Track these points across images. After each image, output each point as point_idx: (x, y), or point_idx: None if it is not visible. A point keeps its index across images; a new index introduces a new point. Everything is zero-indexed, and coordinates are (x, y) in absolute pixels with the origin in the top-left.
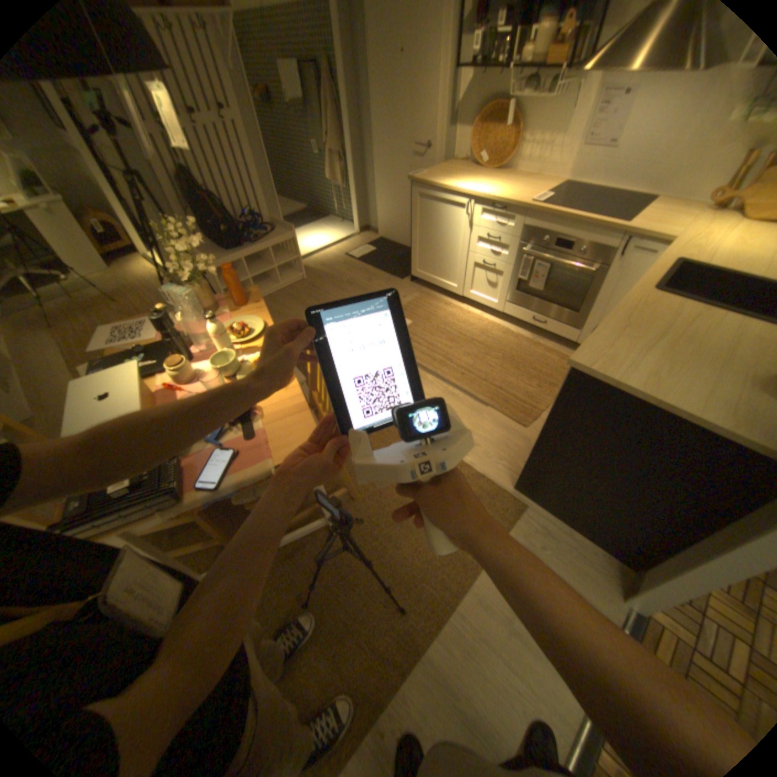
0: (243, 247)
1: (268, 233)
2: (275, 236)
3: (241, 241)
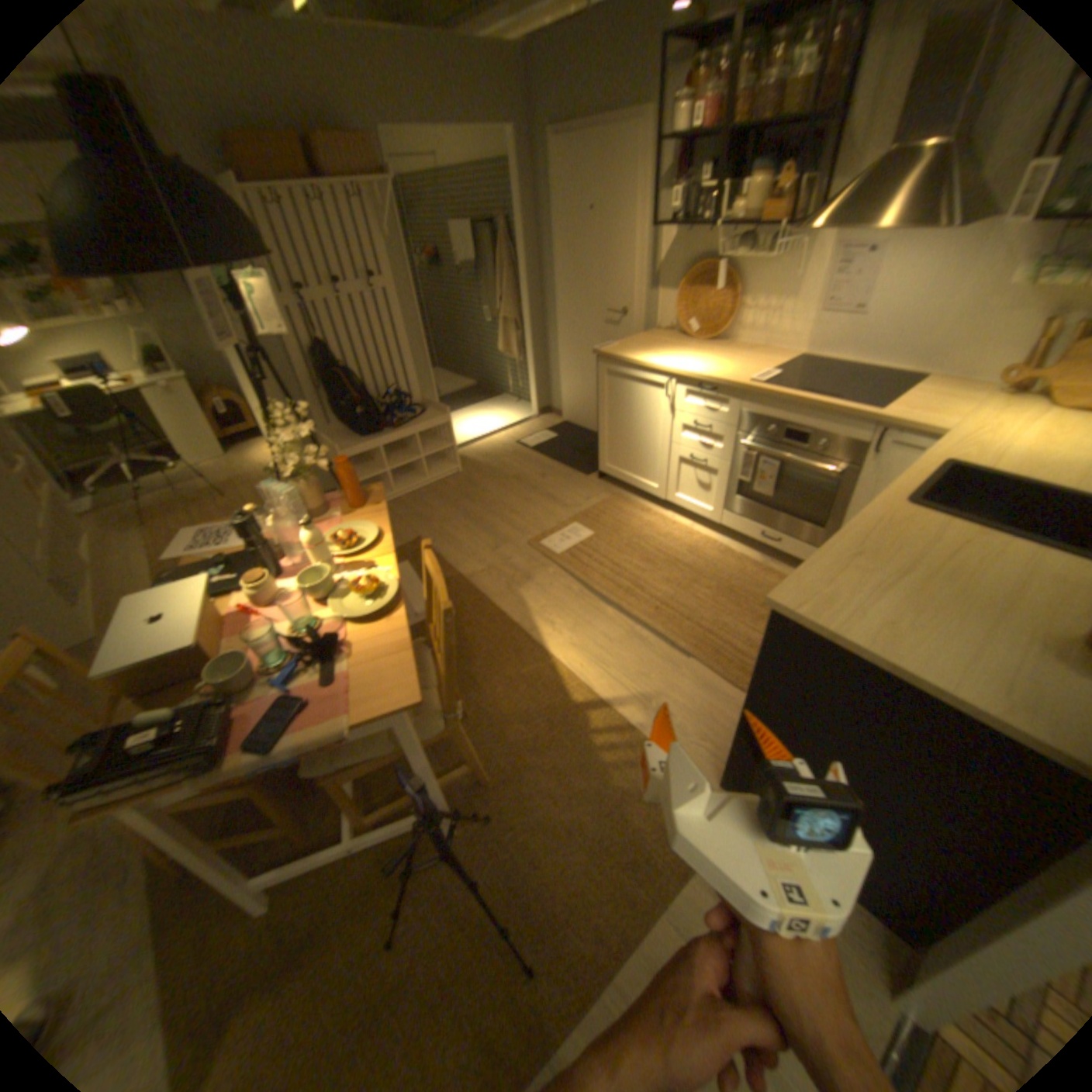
0: (382, 434)
1: (415, 417)
2: (424, 420)
3: (381, 426)
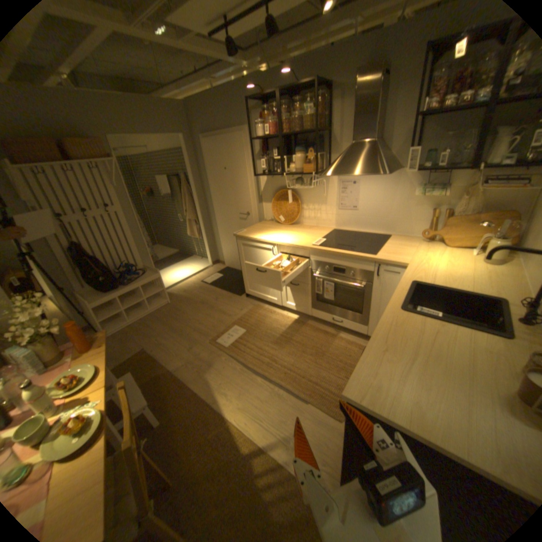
0: (118, 289)
1: (140, 276)
2: (145, 278)
3: (118, 284)
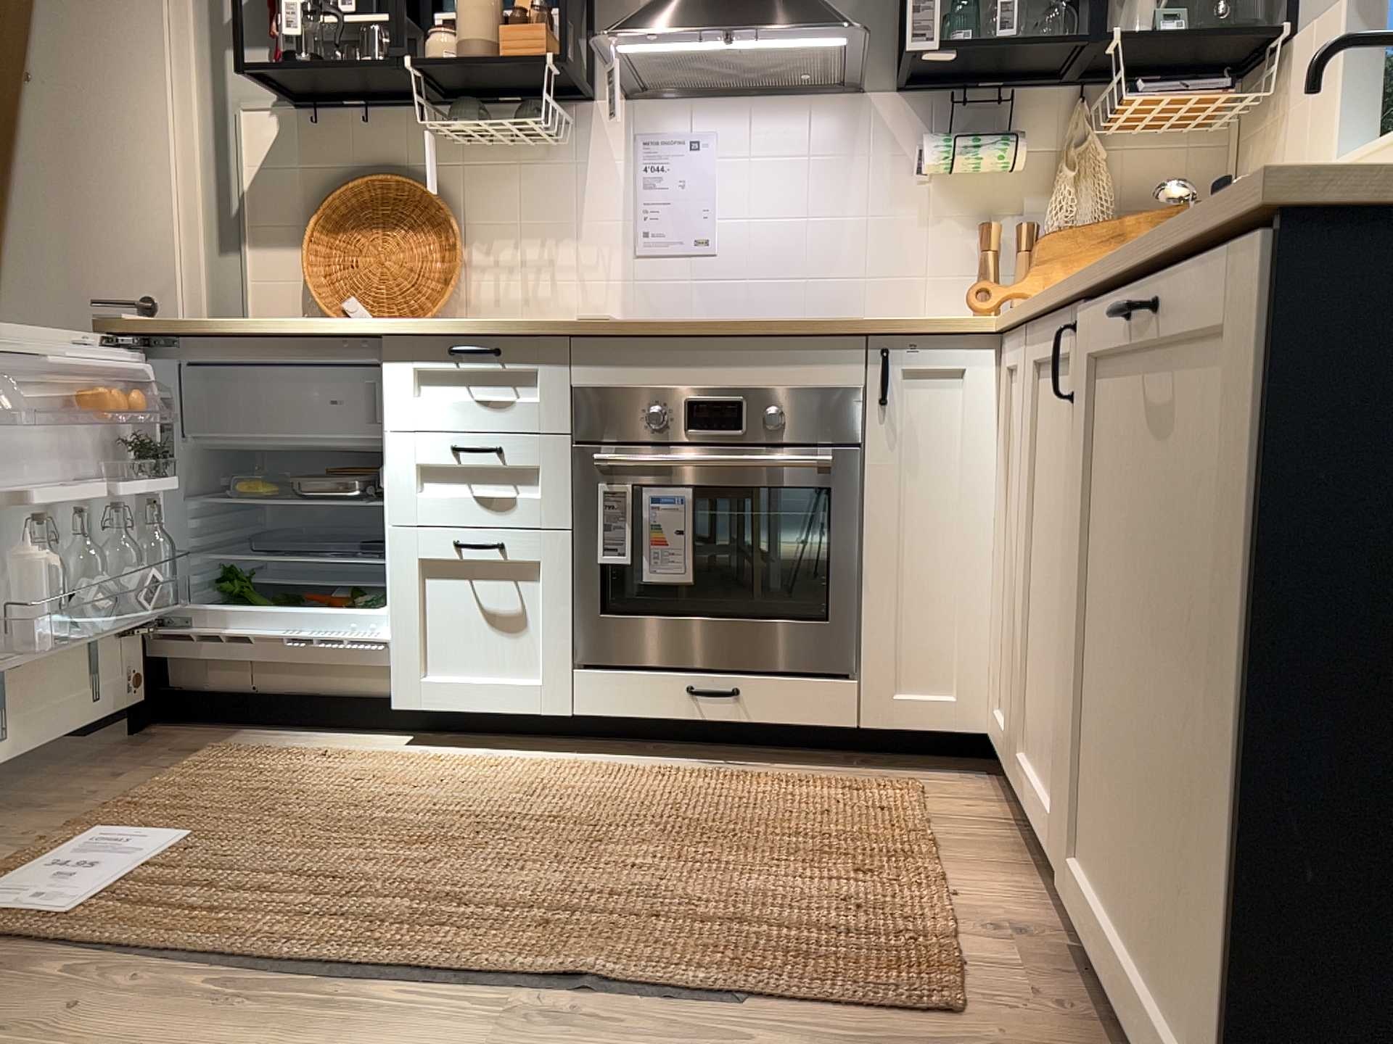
0: None
1: None
2: None
3: None
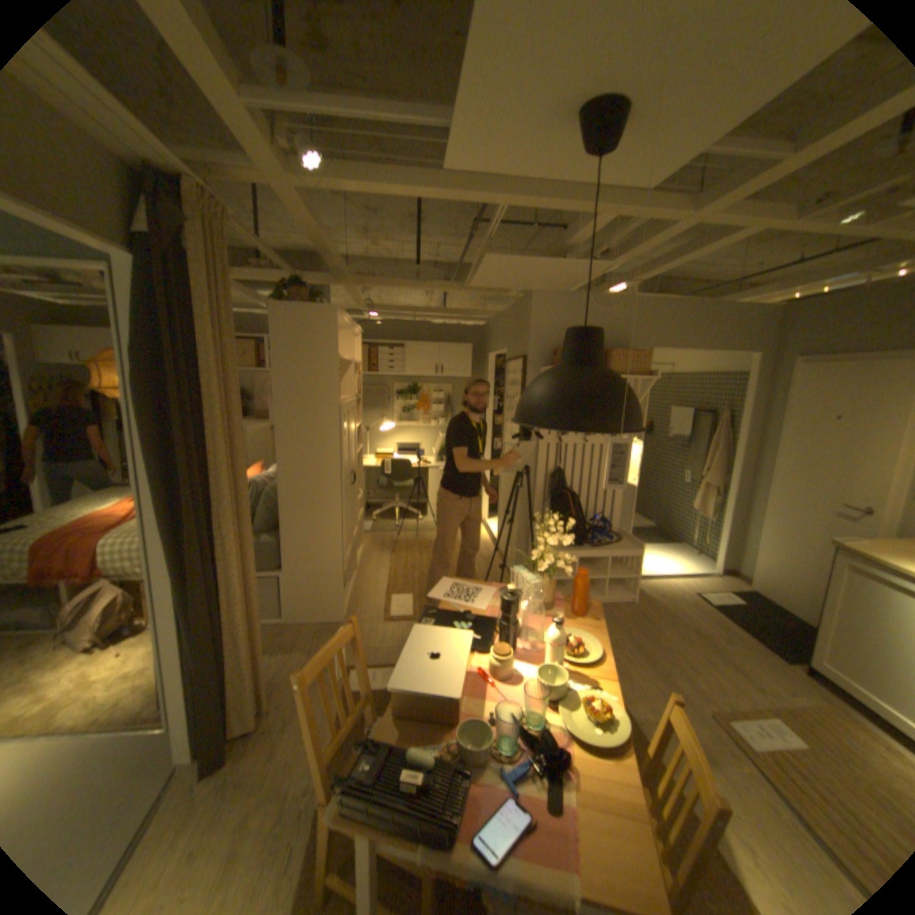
0: (583, 548)
1: (613, 542)
2: (621, 548)
3: (582, 541)
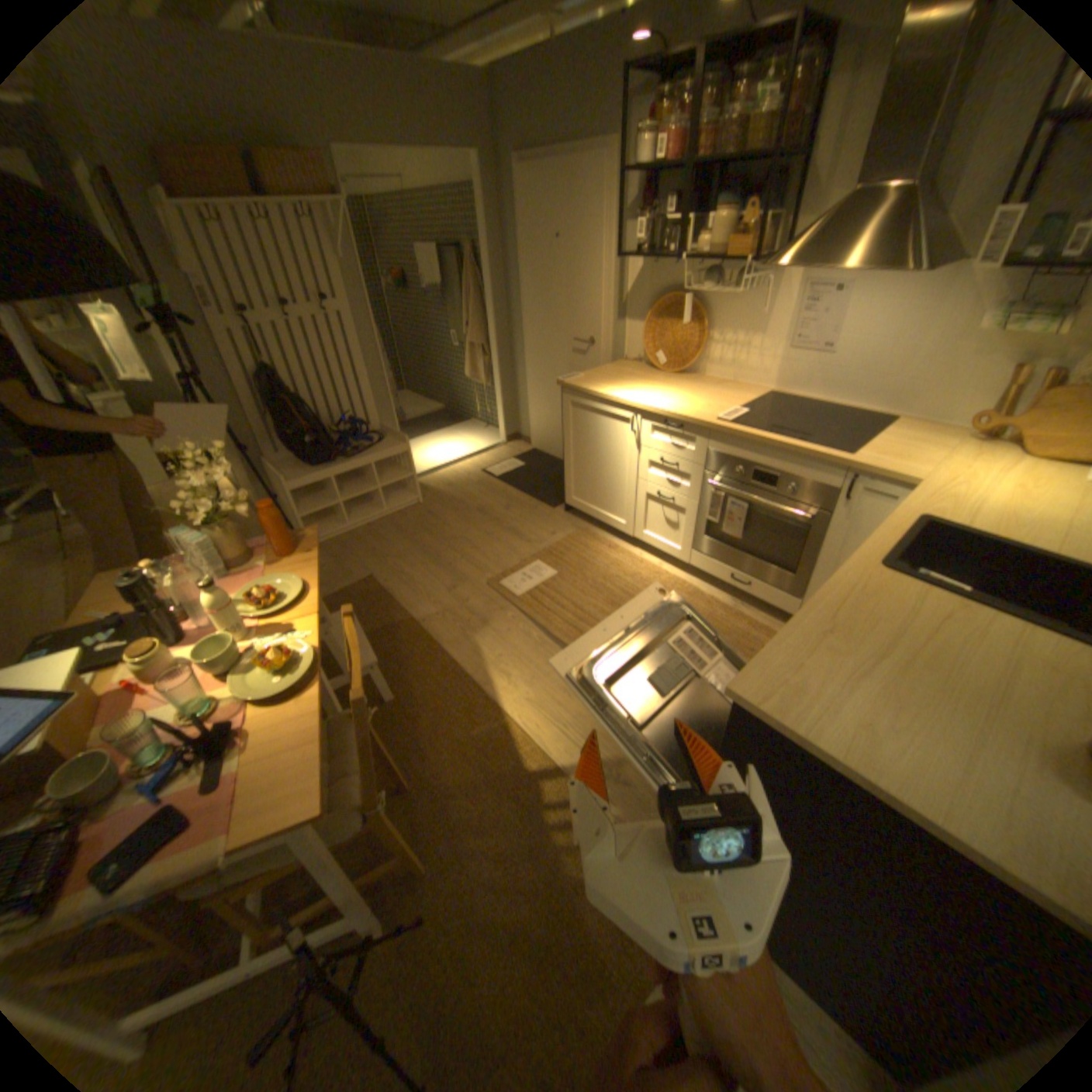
0: (335, 464)
1: (373, 445)
2: (382, 449)
3: (335, 455)
